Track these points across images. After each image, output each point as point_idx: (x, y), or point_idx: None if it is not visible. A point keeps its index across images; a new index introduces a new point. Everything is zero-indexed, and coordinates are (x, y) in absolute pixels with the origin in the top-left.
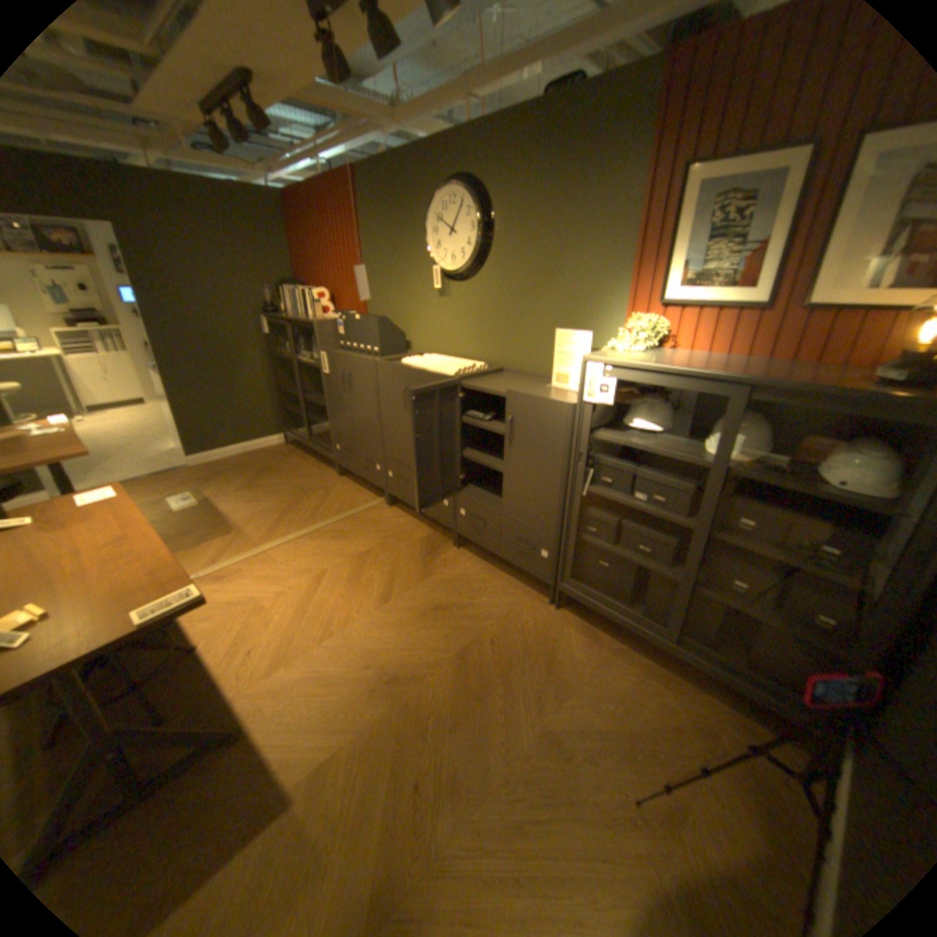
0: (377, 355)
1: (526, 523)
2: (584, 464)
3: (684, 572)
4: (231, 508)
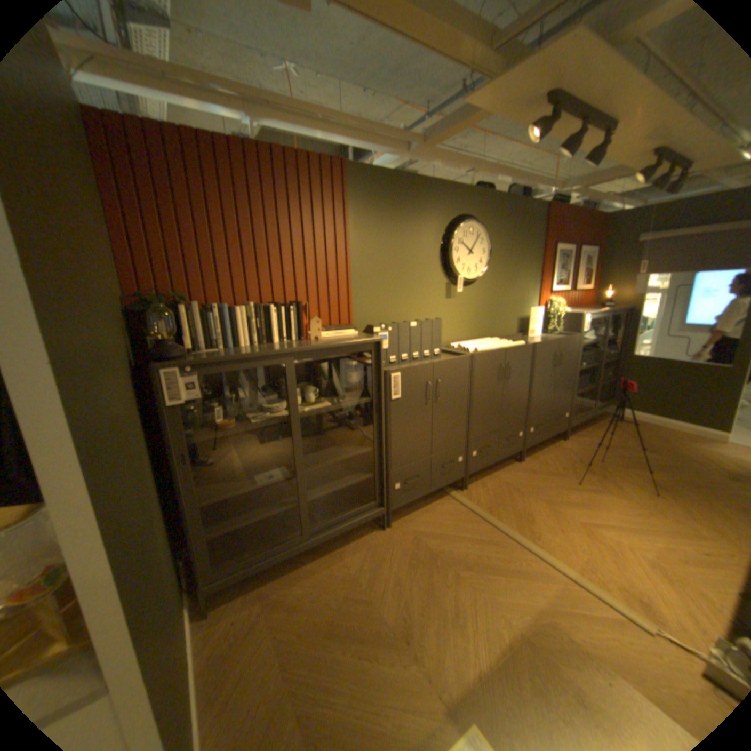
0: (436, 356)
1: (561, 406)
2: (581, 359)
3: (597, 382)
4: (483, 650)
